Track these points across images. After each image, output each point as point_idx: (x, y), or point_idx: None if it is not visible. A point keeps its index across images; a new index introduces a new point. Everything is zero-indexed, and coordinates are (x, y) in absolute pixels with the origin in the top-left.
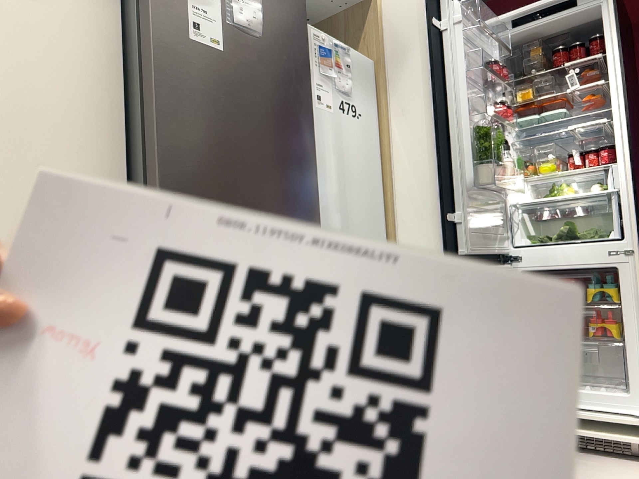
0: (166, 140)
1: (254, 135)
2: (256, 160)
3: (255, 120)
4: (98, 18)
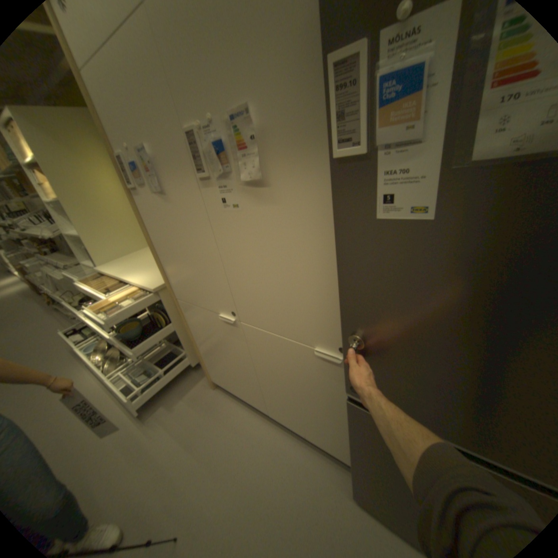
0: (350, 312)
1: (482, 320)
2: (476, 348)
3: (492, 303)
4: (324, 194)
